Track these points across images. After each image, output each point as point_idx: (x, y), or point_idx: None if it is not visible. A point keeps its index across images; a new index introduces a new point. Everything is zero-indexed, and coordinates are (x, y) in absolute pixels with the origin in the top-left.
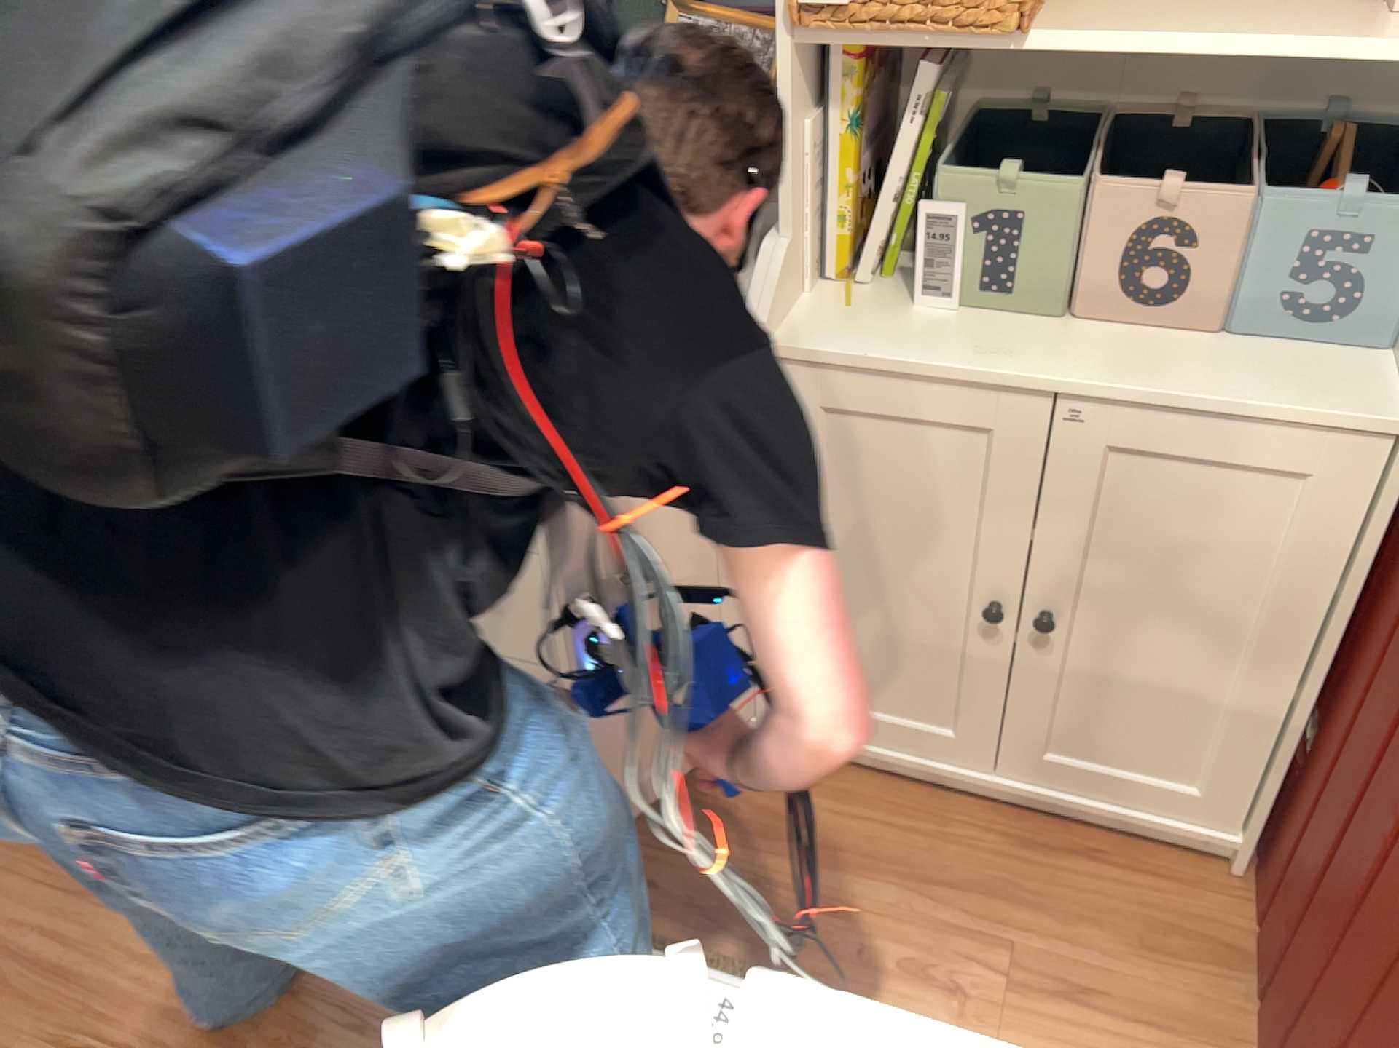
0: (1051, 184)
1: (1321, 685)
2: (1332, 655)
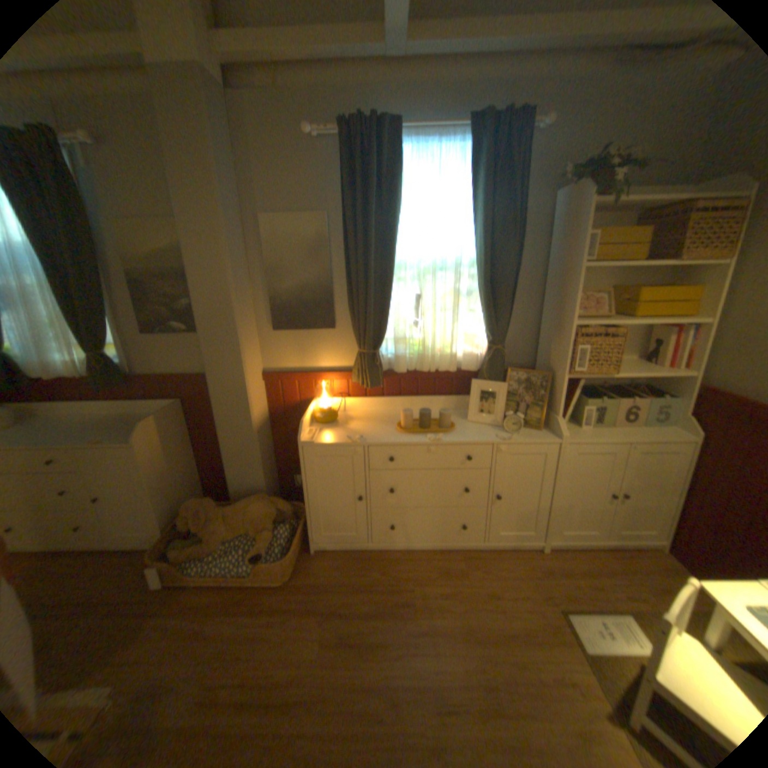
0: (611, 399)
1: (688, 499)
2: (691, 492)
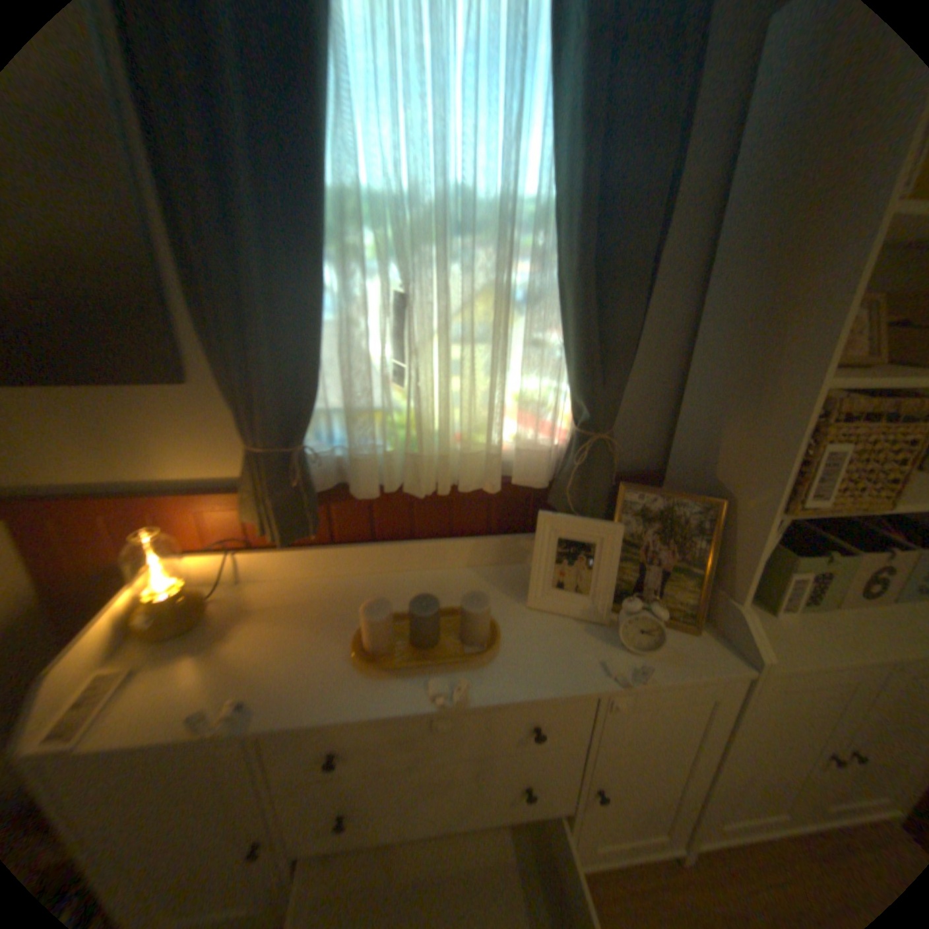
0: (845, 553)
1: None
2: None
